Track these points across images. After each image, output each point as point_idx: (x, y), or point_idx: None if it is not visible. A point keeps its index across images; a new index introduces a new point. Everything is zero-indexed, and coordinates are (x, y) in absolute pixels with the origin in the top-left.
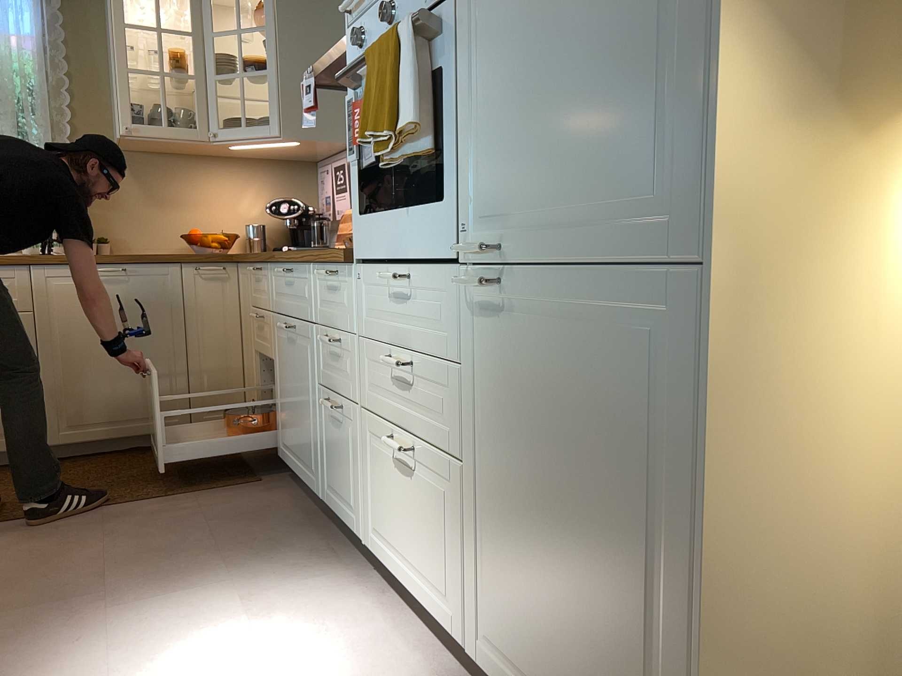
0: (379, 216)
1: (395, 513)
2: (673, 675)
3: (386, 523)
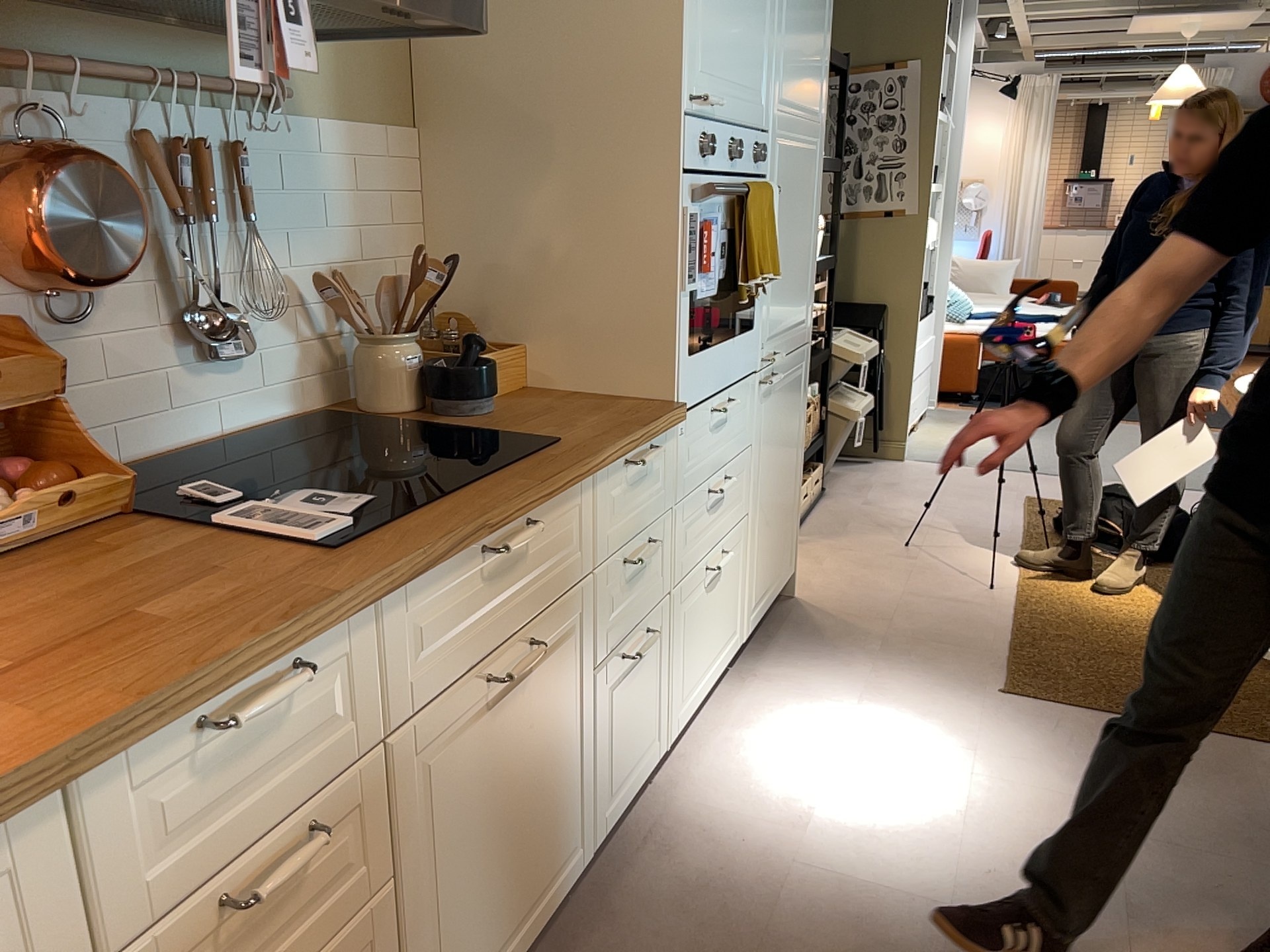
0: (709, 353)
1: (702, 641)
2: (795, 500)
3: (692, 670)
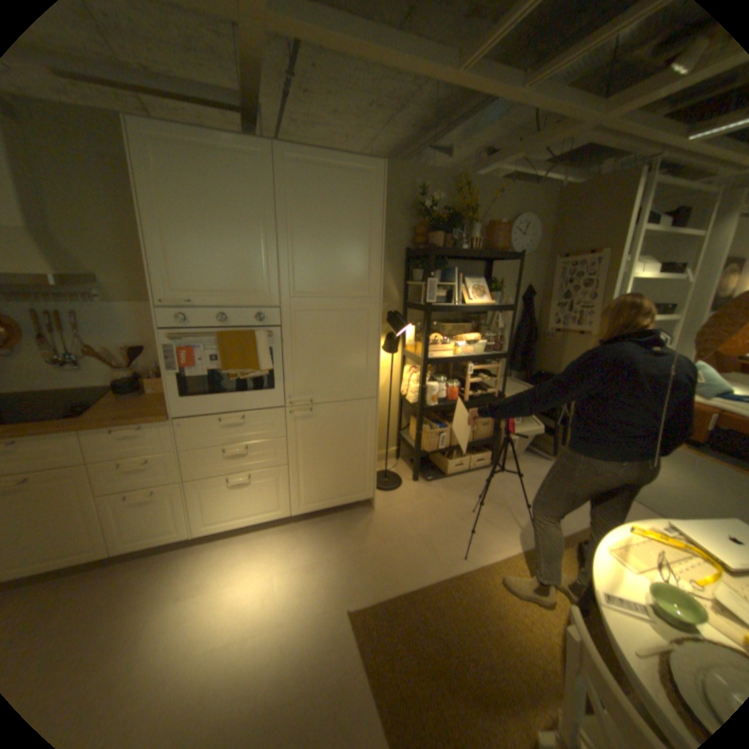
0: (205, 398)
1: (226, 507)
2: (365, 467)
3: (215, 516)
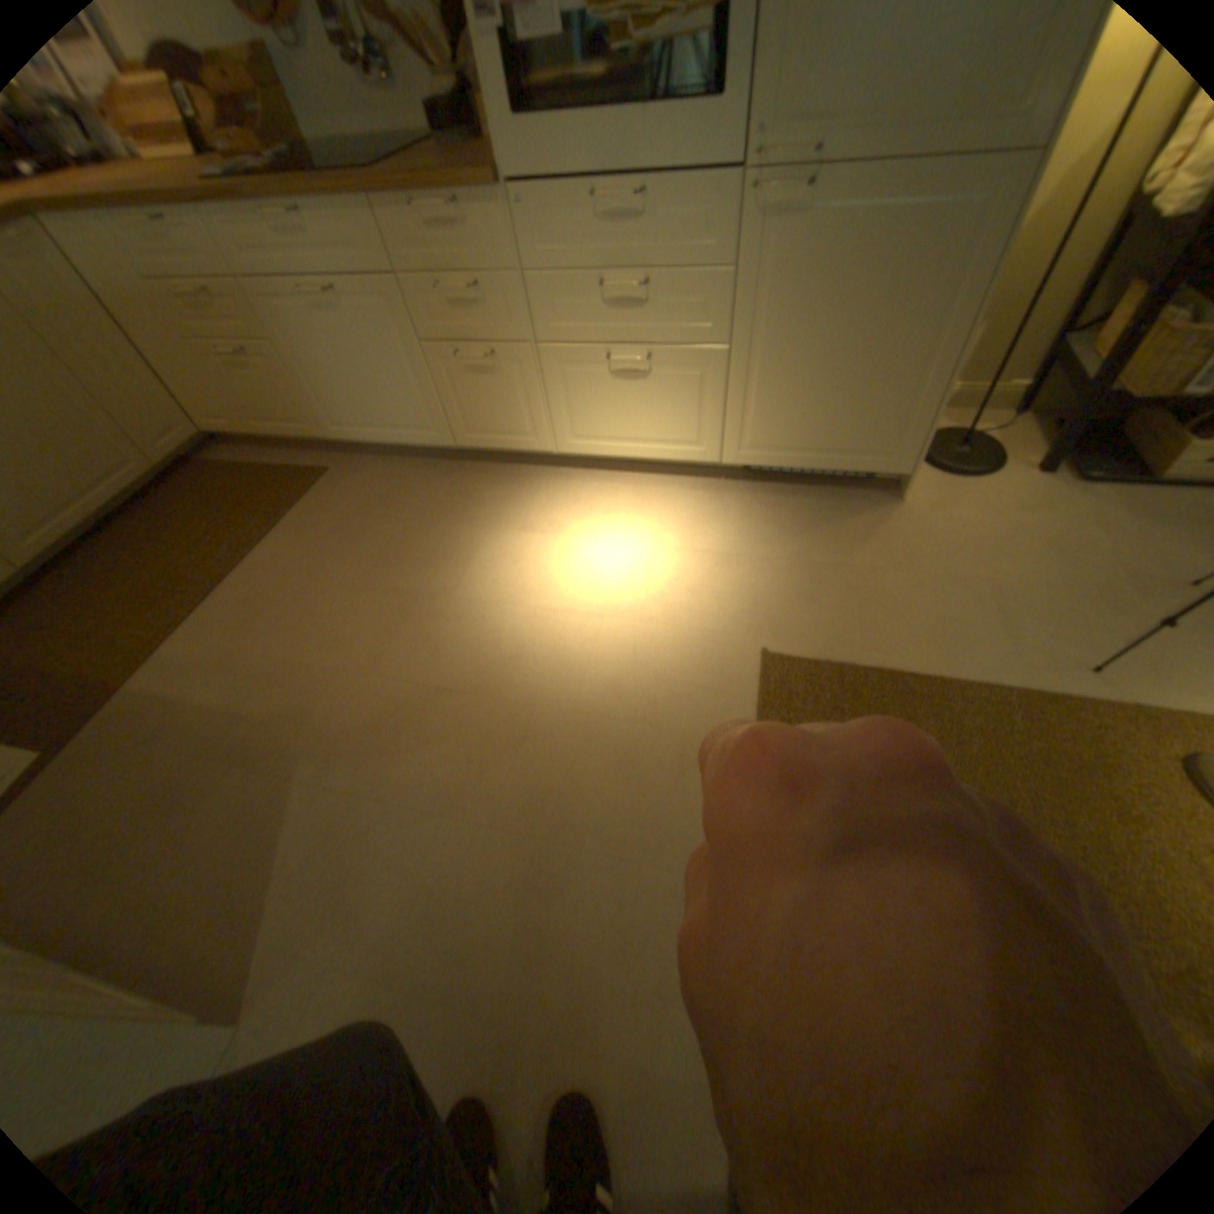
0: (561, 116)
1: (608, 410)
2: (921, 389)
3: (591, 423)
